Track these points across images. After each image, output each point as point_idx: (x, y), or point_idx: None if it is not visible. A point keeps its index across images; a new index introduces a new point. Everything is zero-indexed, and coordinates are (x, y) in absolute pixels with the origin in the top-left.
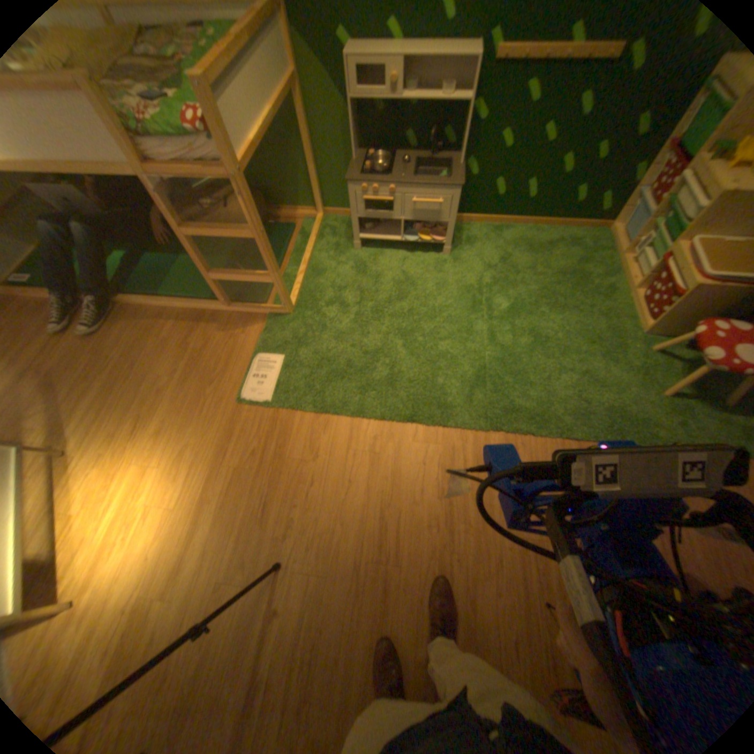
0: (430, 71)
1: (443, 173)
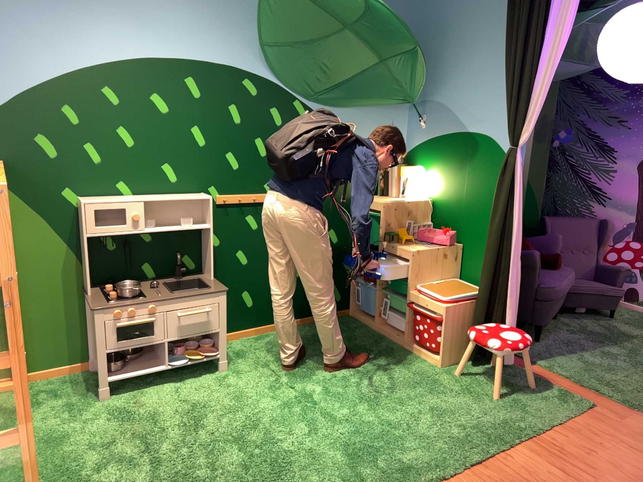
0: (166, 214)
1: (197, 289)
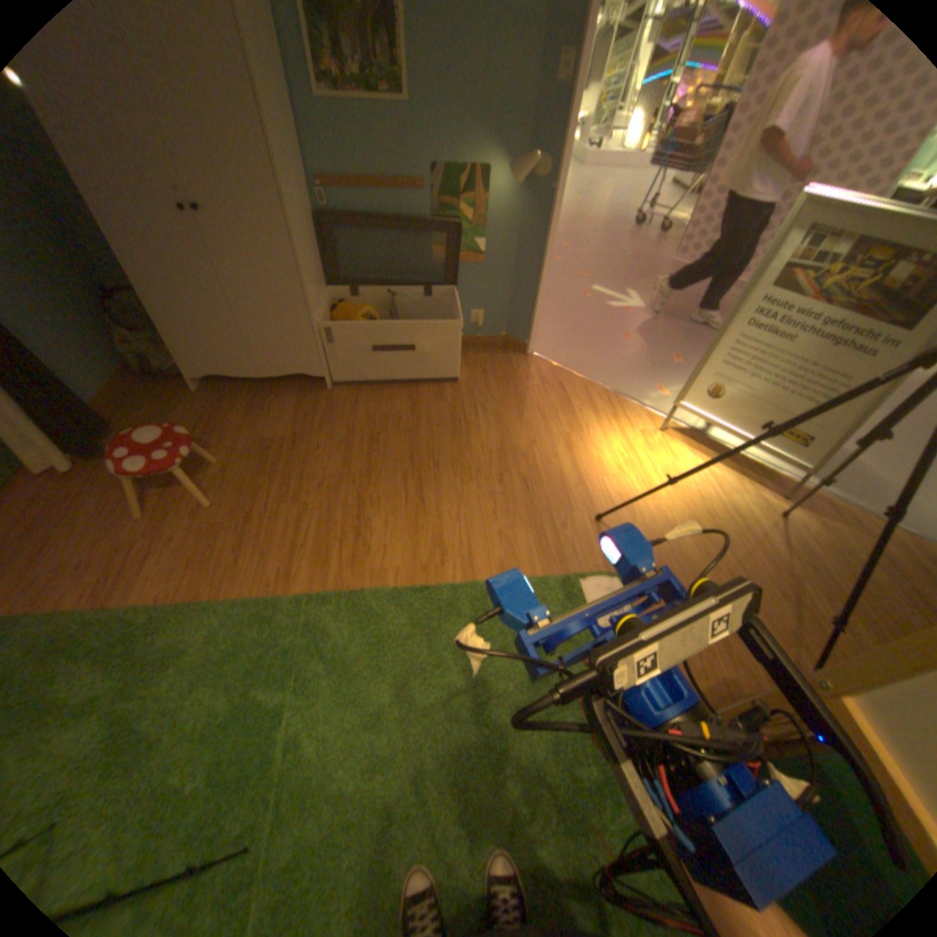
0: None
1: None
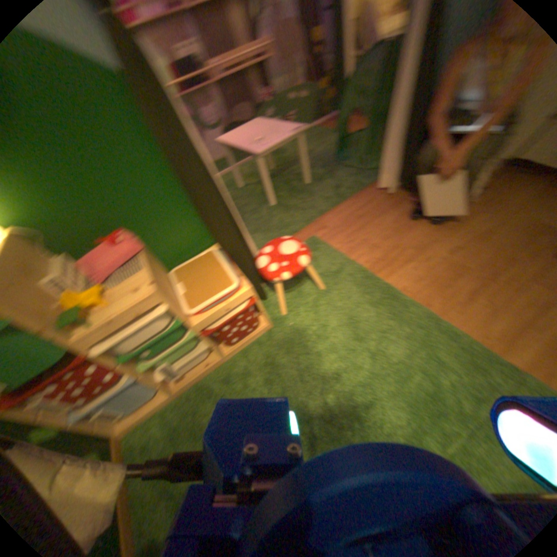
0: None
1: None
